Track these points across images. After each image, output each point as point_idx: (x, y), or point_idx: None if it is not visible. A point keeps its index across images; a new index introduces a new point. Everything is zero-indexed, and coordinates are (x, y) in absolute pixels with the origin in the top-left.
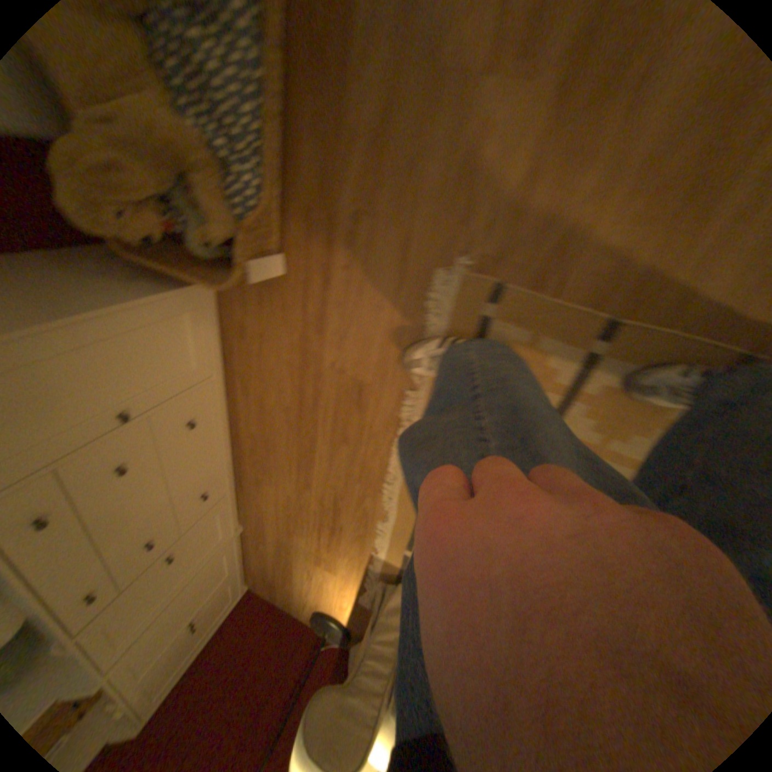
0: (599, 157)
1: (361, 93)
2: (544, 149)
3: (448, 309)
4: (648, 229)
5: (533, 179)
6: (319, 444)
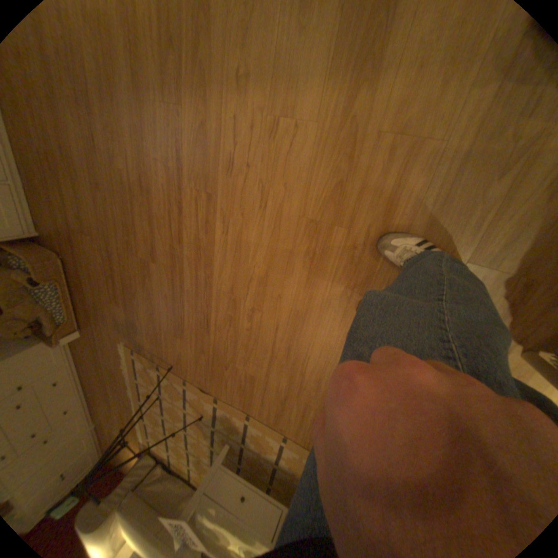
0: (134, 327)
1: (83, 298)
2: (123, 322)
3: (120, 355)
4: (150, 346)
5: (124, 328)
6: (104, 393)
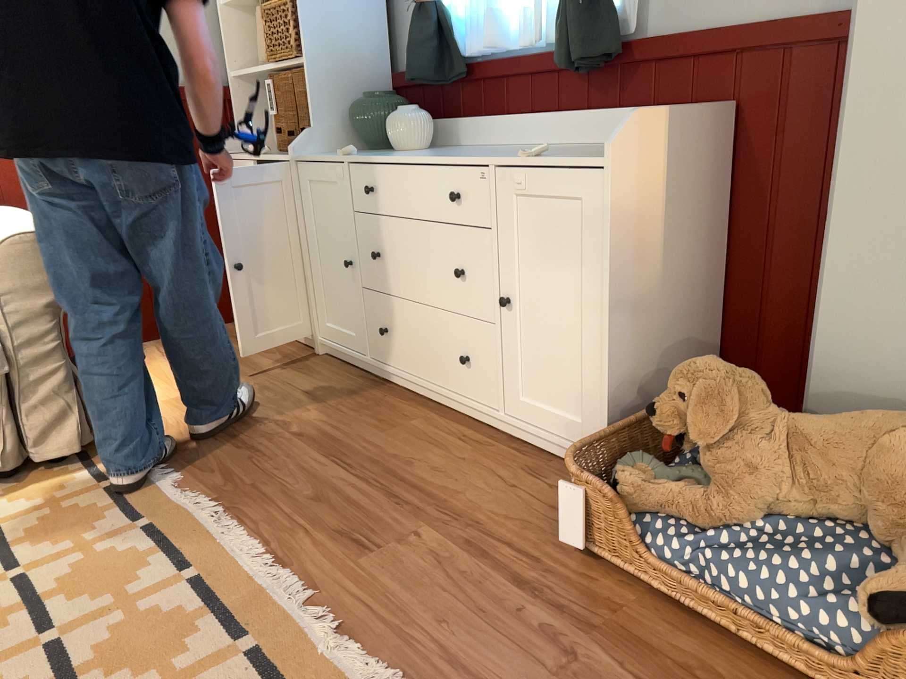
0: None
1: None
2: None
3: None
4: None
5: None
6: (331, 472)
